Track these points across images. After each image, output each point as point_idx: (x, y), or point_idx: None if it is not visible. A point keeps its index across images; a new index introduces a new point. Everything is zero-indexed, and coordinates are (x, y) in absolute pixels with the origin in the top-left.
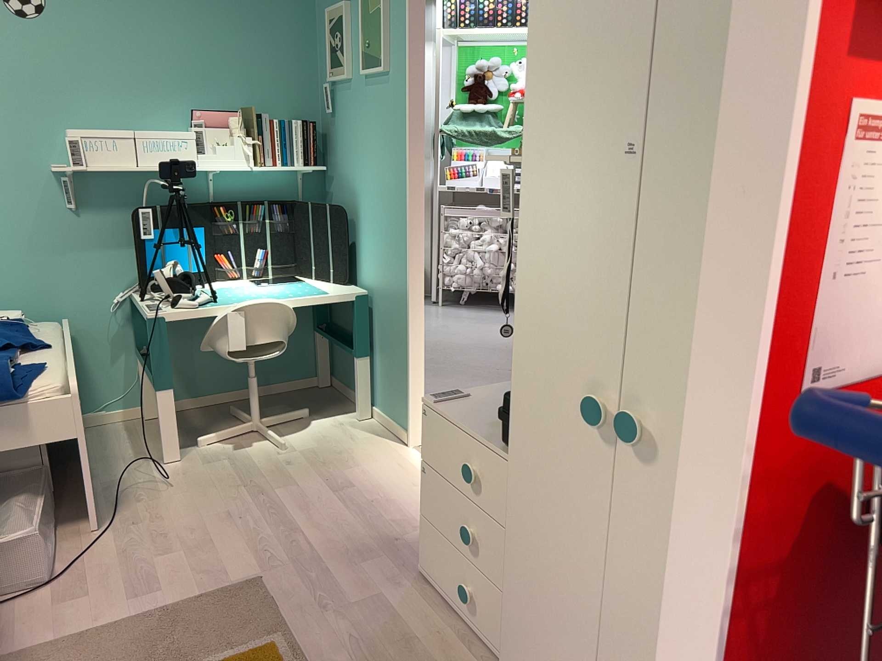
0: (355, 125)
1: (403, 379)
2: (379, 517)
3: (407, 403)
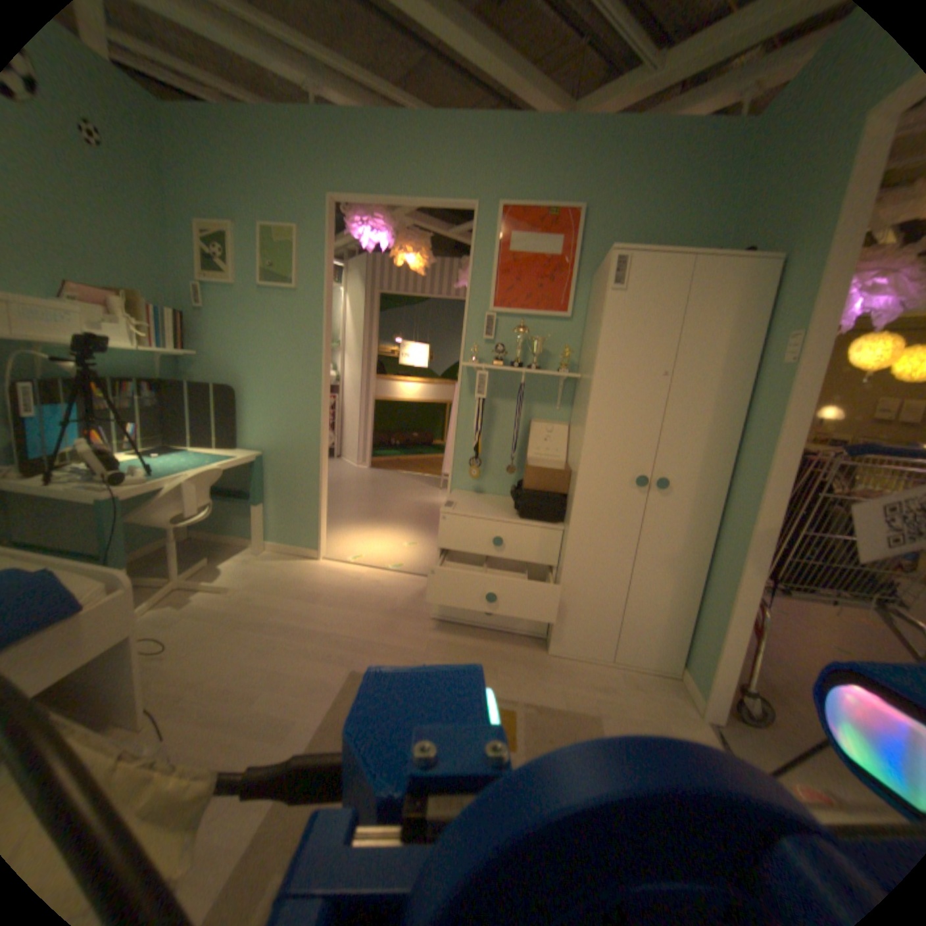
0: (238, 323)
1: (310, 513)
2: (365, 604)
3: (315, 529)
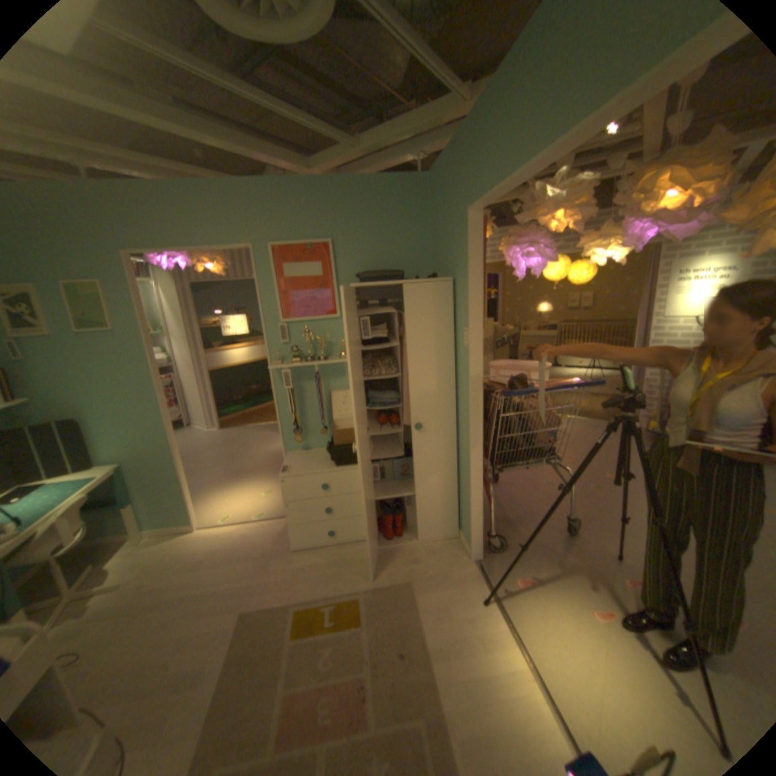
0: (64, 365)
1: (176, 499)
2: (239, 557)
3: (183, 510)
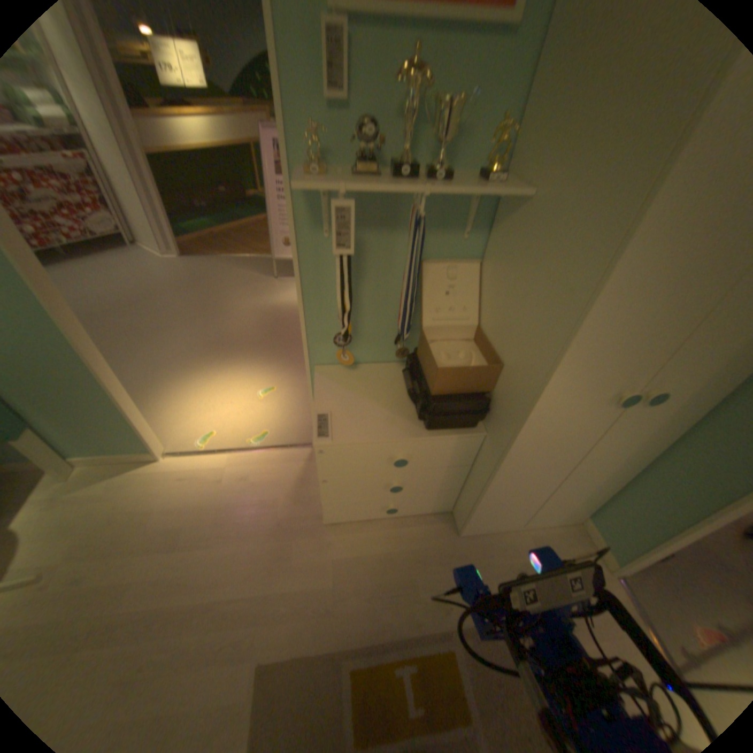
0: None
1: (114, 420)
2: (240, 524)
3: (133, 434)
